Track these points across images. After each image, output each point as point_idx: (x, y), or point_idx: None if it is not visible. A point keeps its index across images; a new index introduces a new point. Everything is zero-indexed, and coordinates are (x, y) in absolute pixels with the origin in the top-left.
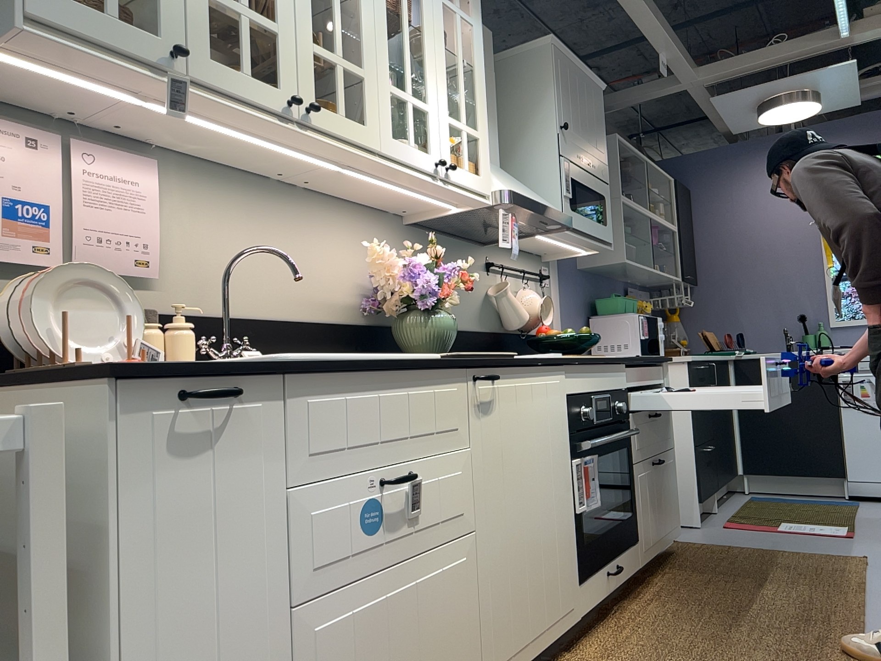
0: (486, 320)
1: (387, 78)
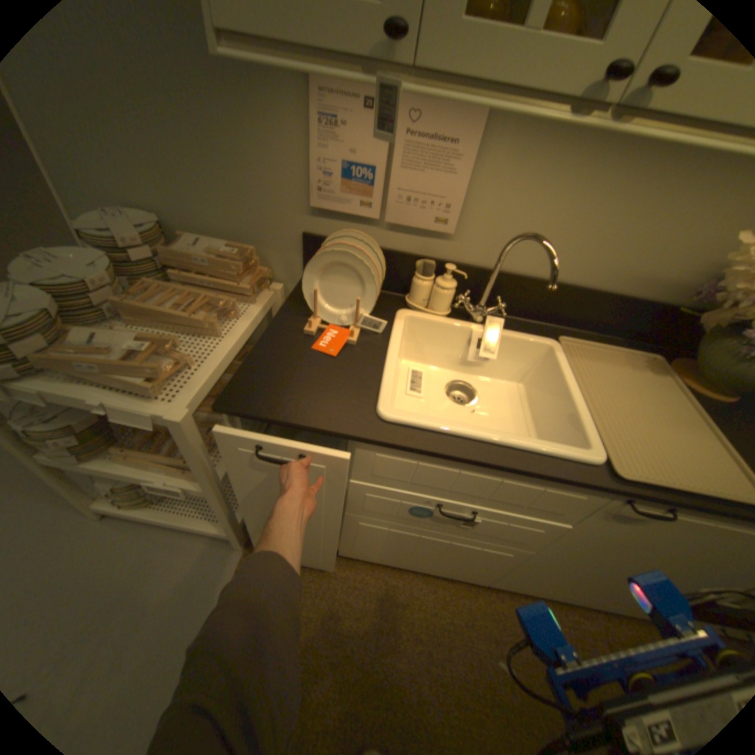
0: None
1: None
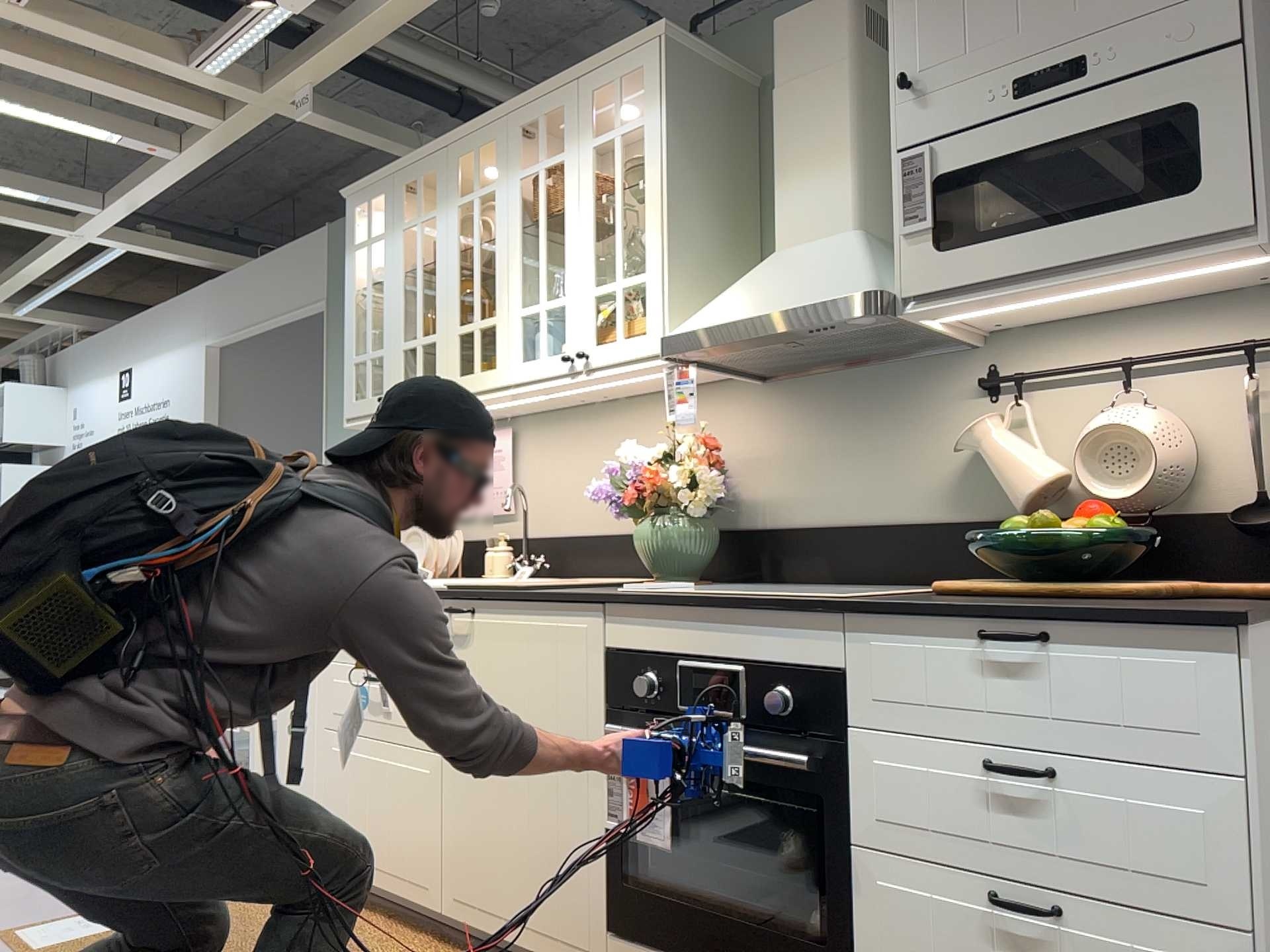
0: (970, 497)
1: (516, 304)
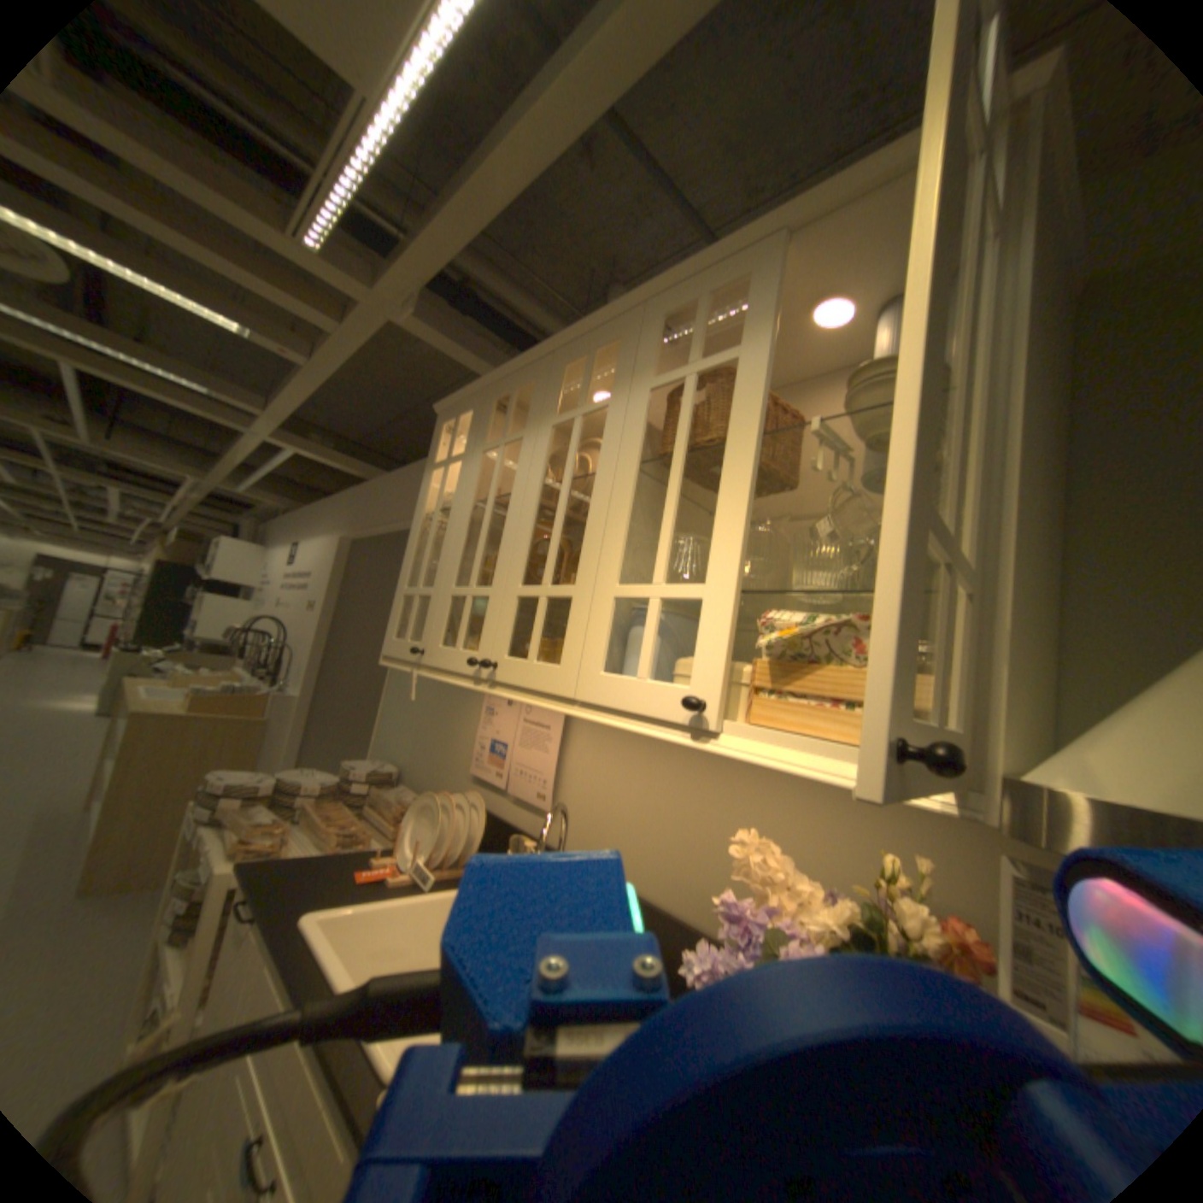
0: None
1: (615, 576)
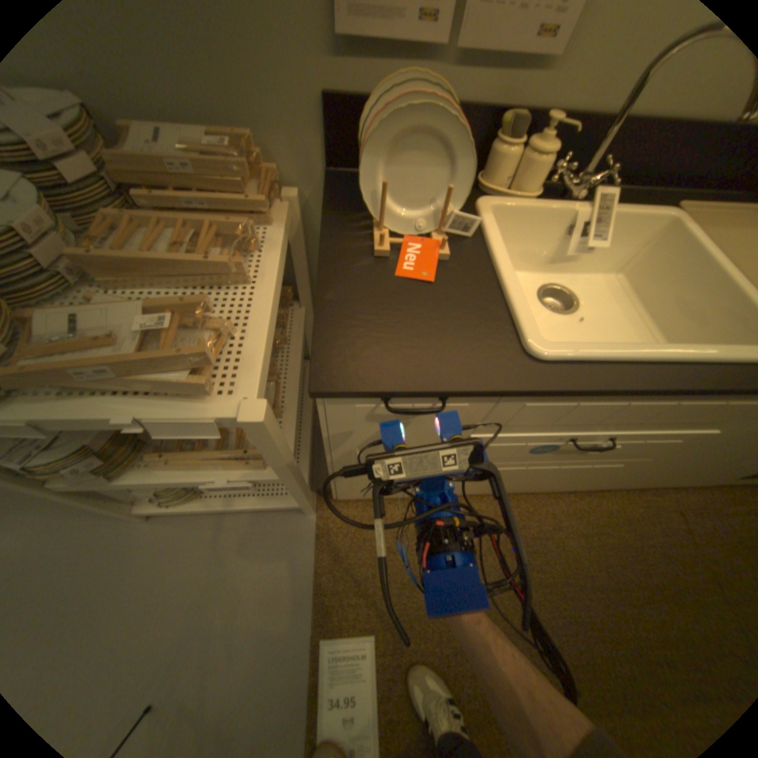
0: None
1: None
